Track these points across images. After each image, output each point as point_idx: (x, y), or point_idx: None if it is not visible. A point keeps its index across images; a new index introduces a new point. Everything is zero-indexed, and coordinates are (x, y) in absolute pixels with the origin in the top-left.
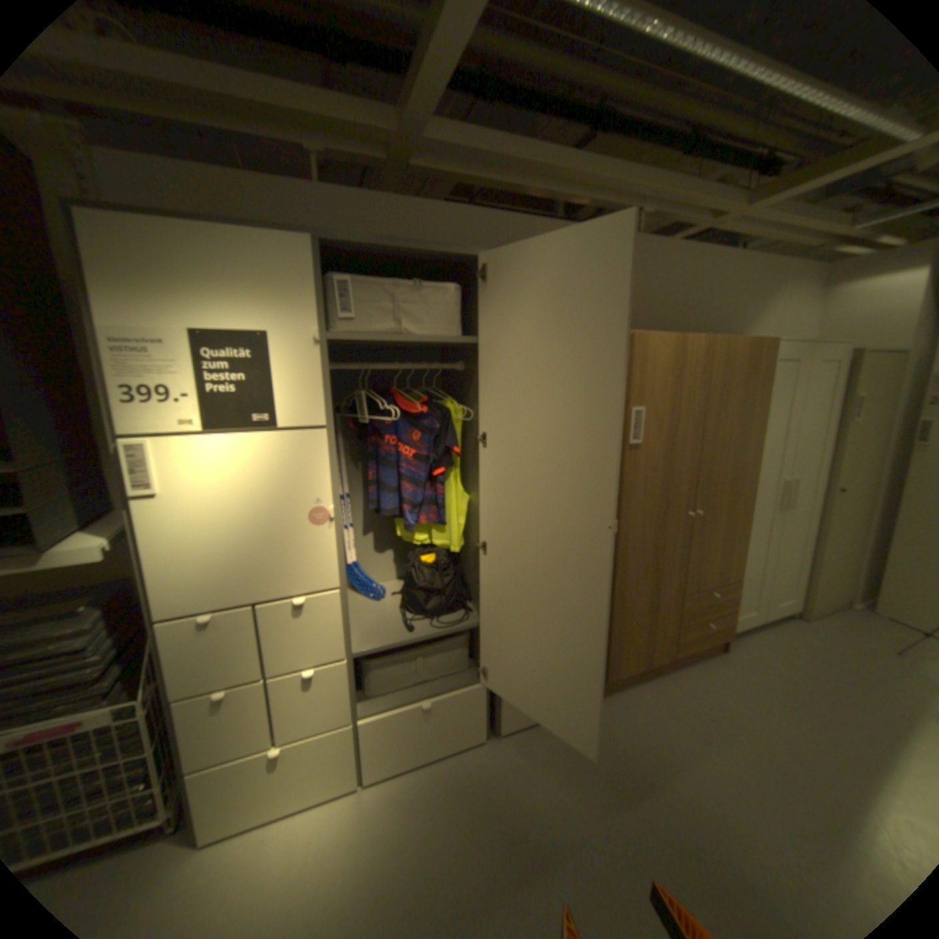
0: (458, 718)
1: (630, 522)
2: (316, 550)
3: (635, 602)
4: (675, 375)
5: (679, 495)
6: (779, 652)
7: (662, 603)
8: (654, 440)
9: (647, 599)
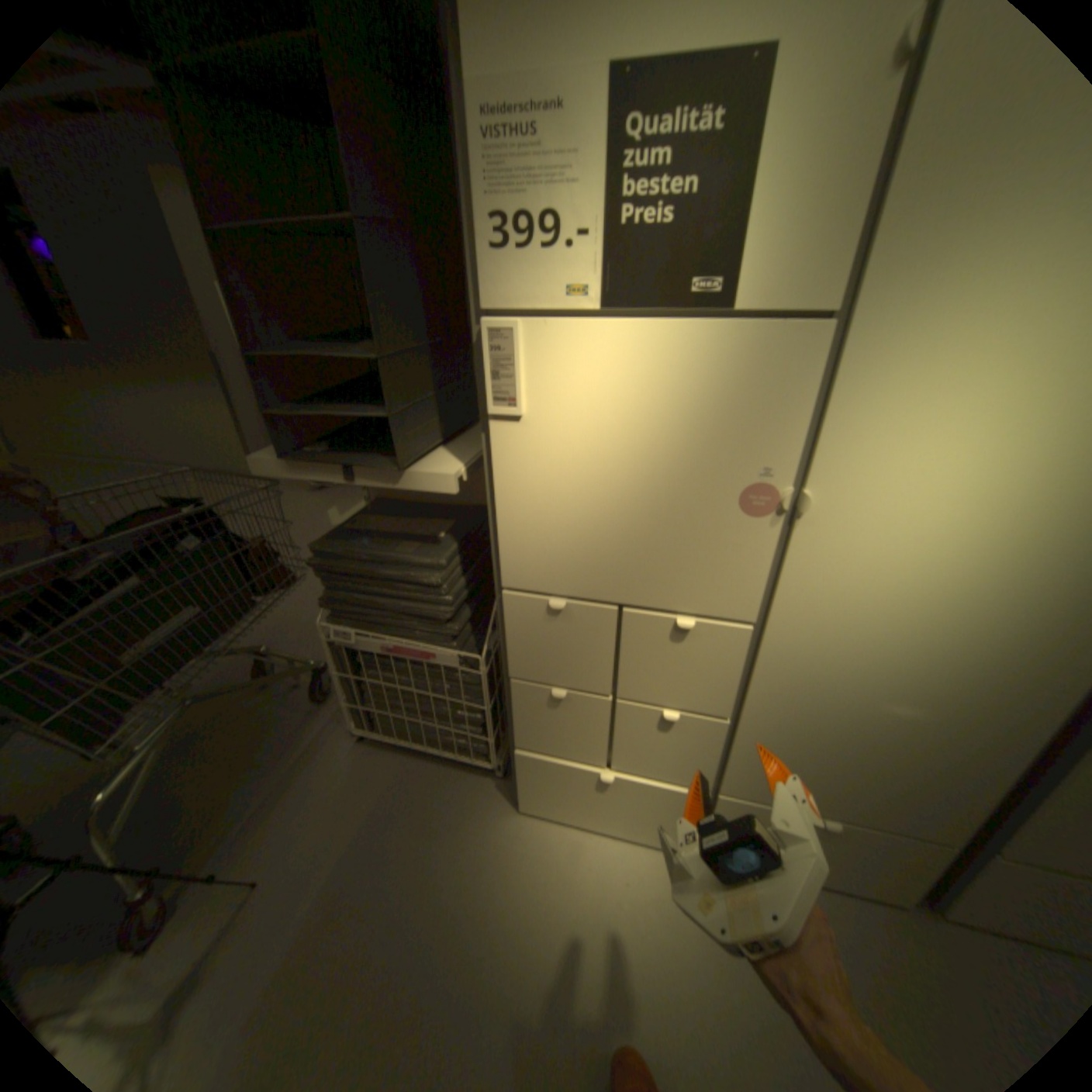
0: (883, 865)
1: None
2: (738, 556)
3: None
4: None
5: None
6: None
7: None
8: None
9: None
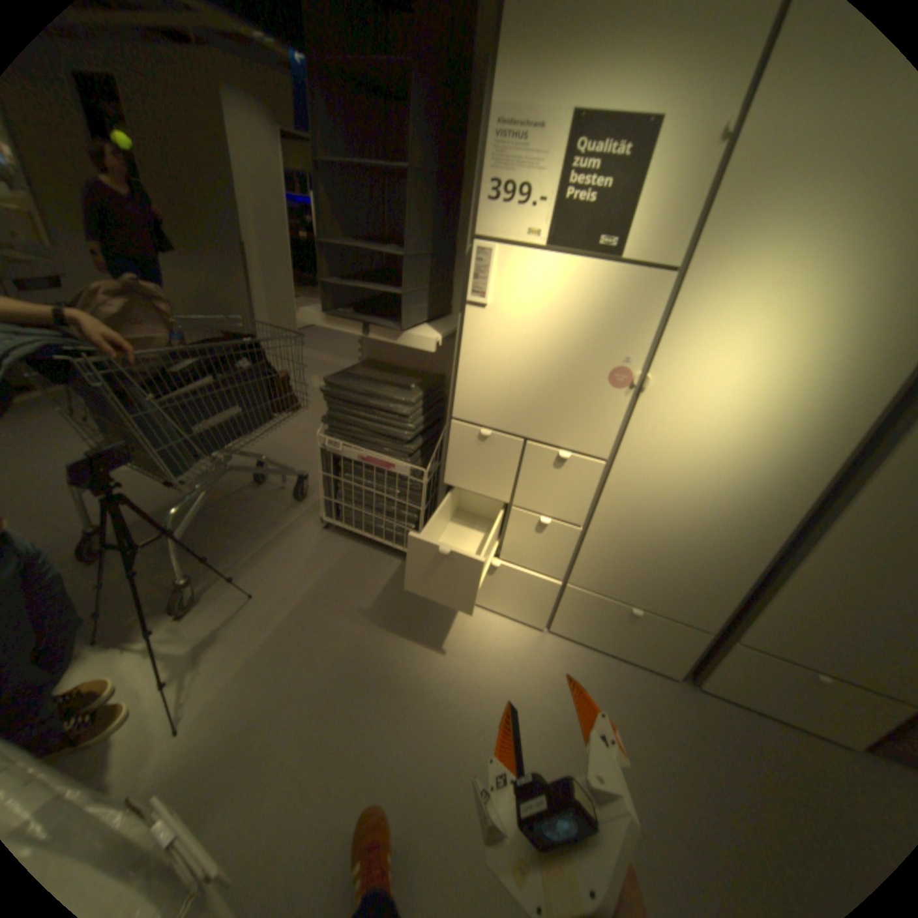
0: (666, 644)
1: None
2: (603, 413)
3: None
4: None
5: None
6: None
7: None
8: None
9: None
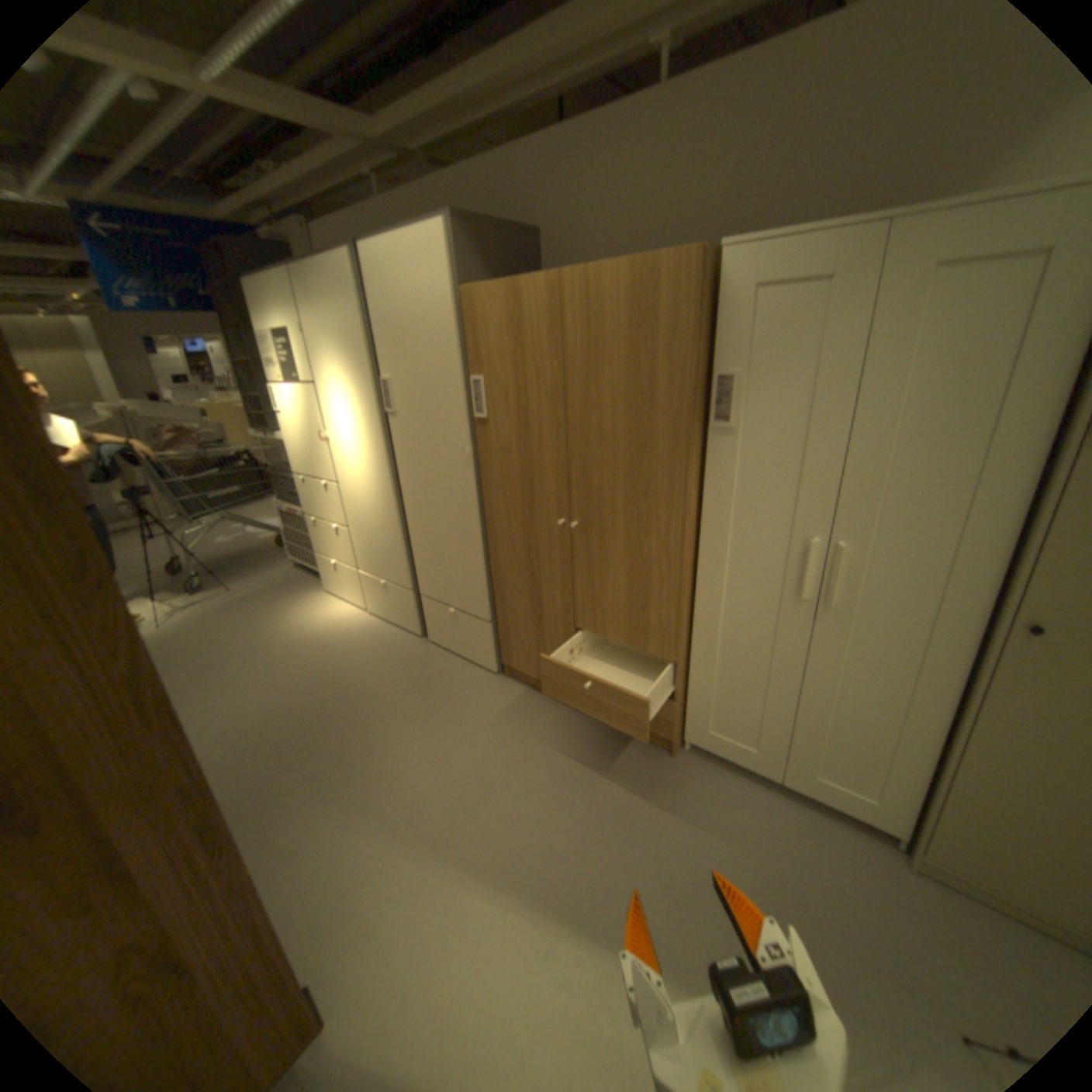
0: (403, 605)
1: (494, 506)
2: (327, 458)
3: (515, 597)
4: (513, 336)
5: (547, 493)
6: (739, 815)
7: (547, 617)
8: (503, 417)
9: (529, 601)
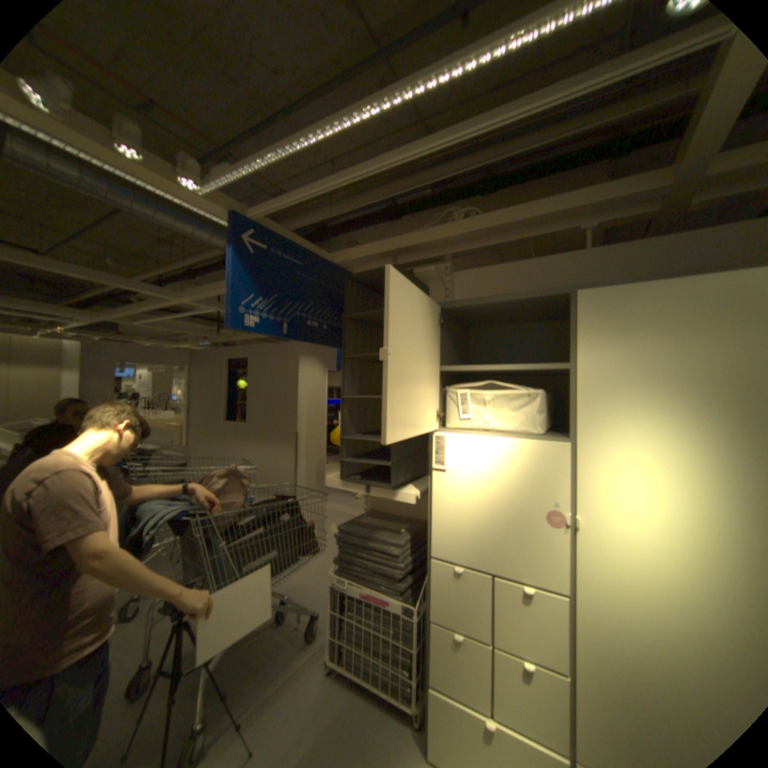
0: None
1: None
2: (552, 550)
3: None
4: None
5: None
6: None
7: None
8: None
9: None
